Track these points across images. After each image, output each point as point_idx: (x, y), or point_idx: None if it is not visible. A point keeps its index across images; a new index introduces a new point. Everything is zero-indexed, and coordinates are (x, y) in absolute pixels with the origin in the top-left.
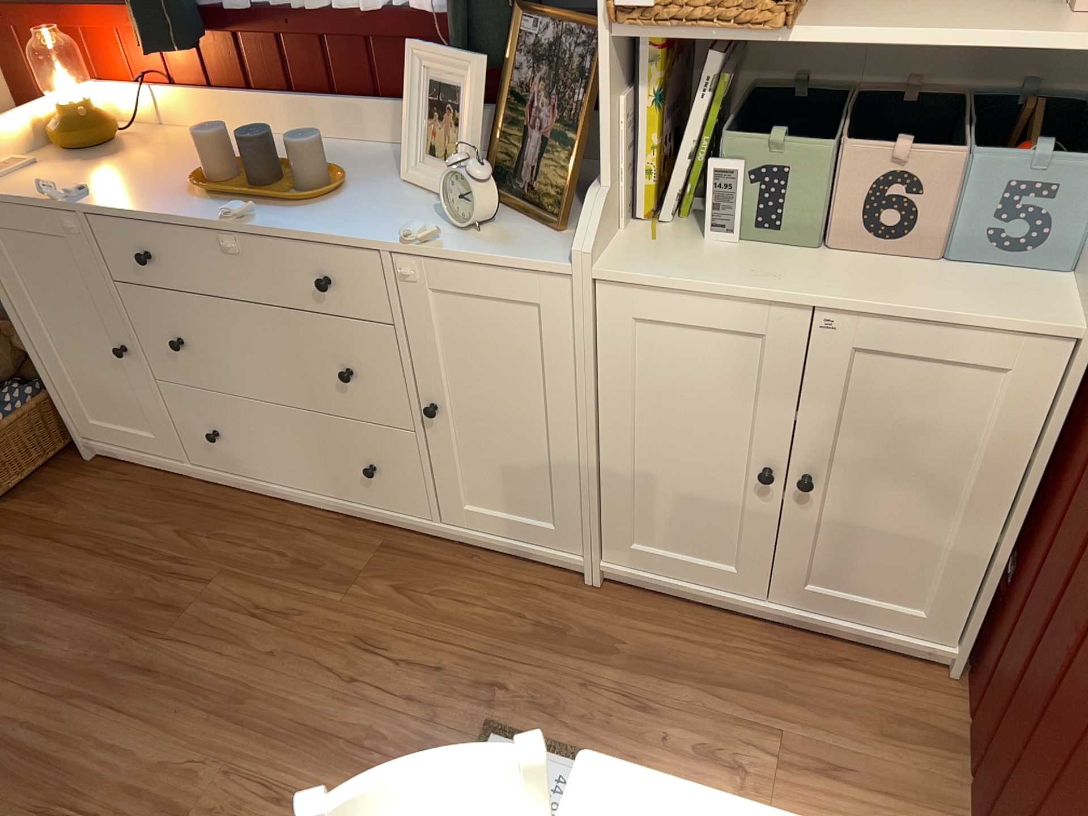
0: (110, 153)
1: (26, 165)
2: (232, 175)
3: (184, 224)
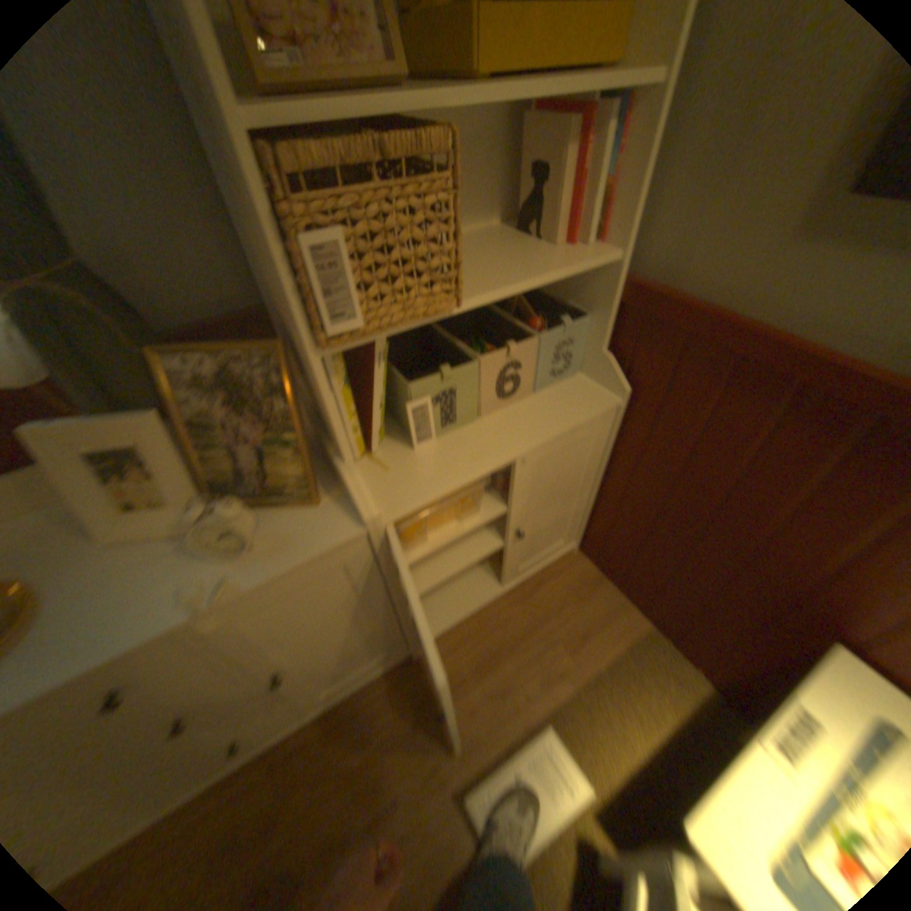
0: None
1: None
2: None
3: None
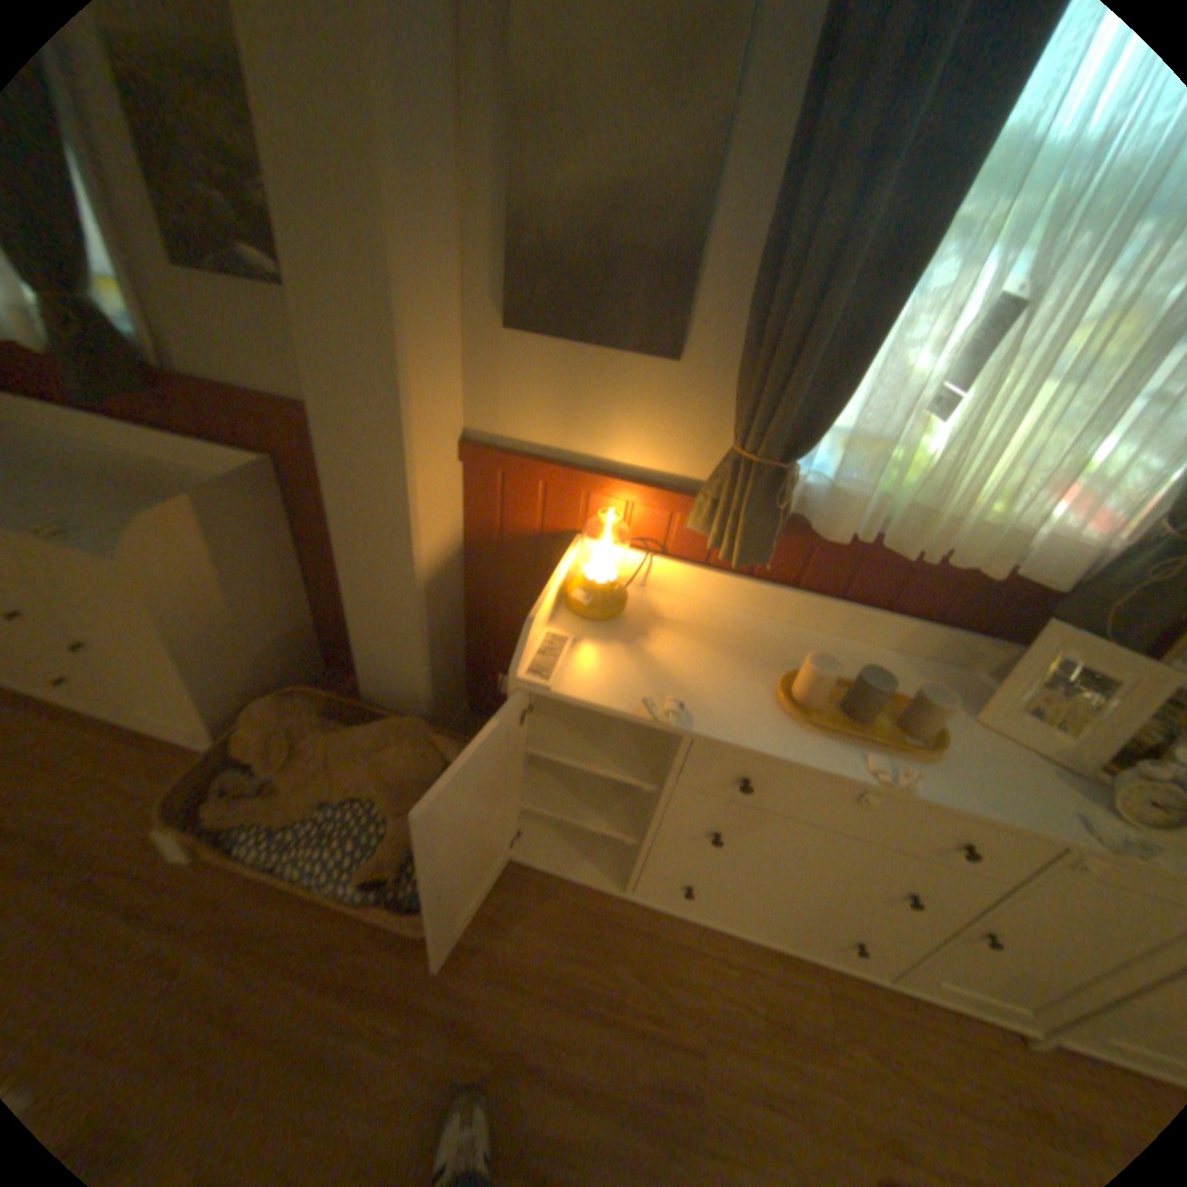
0: (631, 629)
1: (565, 644)
2: (827, 705)
3: (822, 775)
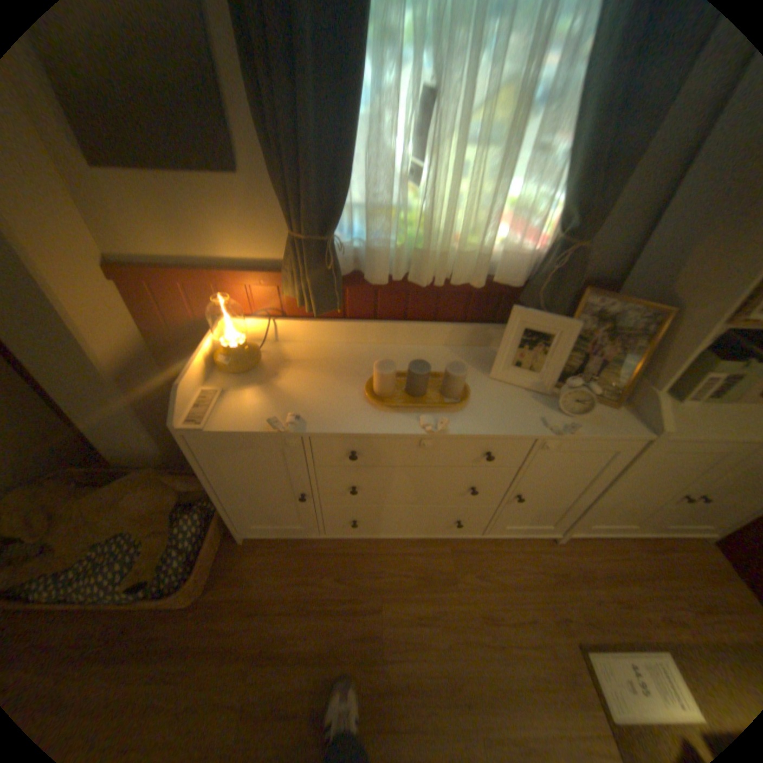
0: (267, 373)
1: (217, 395)
2: (395, 391)
3: (393, 436)
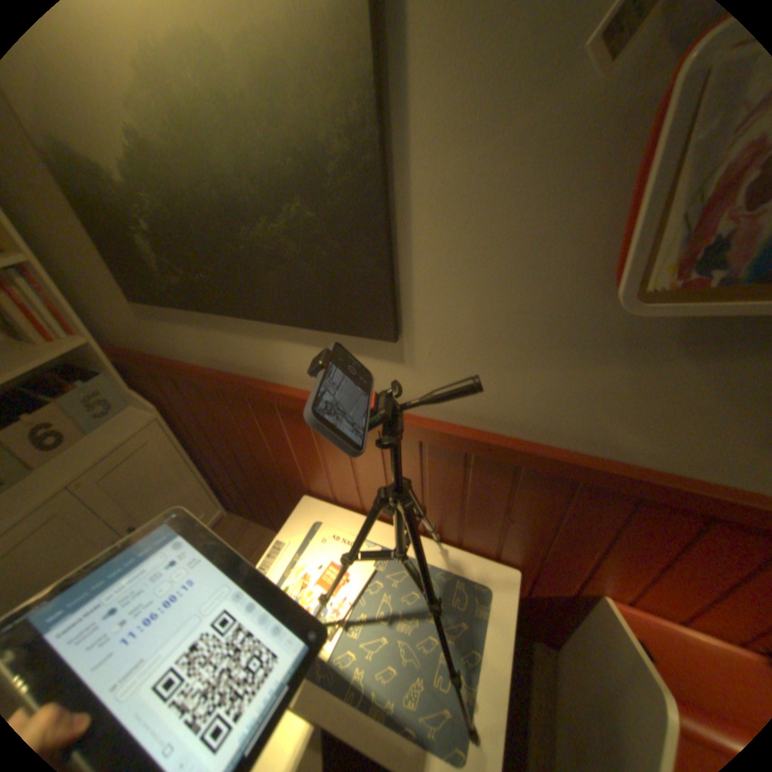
0: None
1: None
2: None
3: None
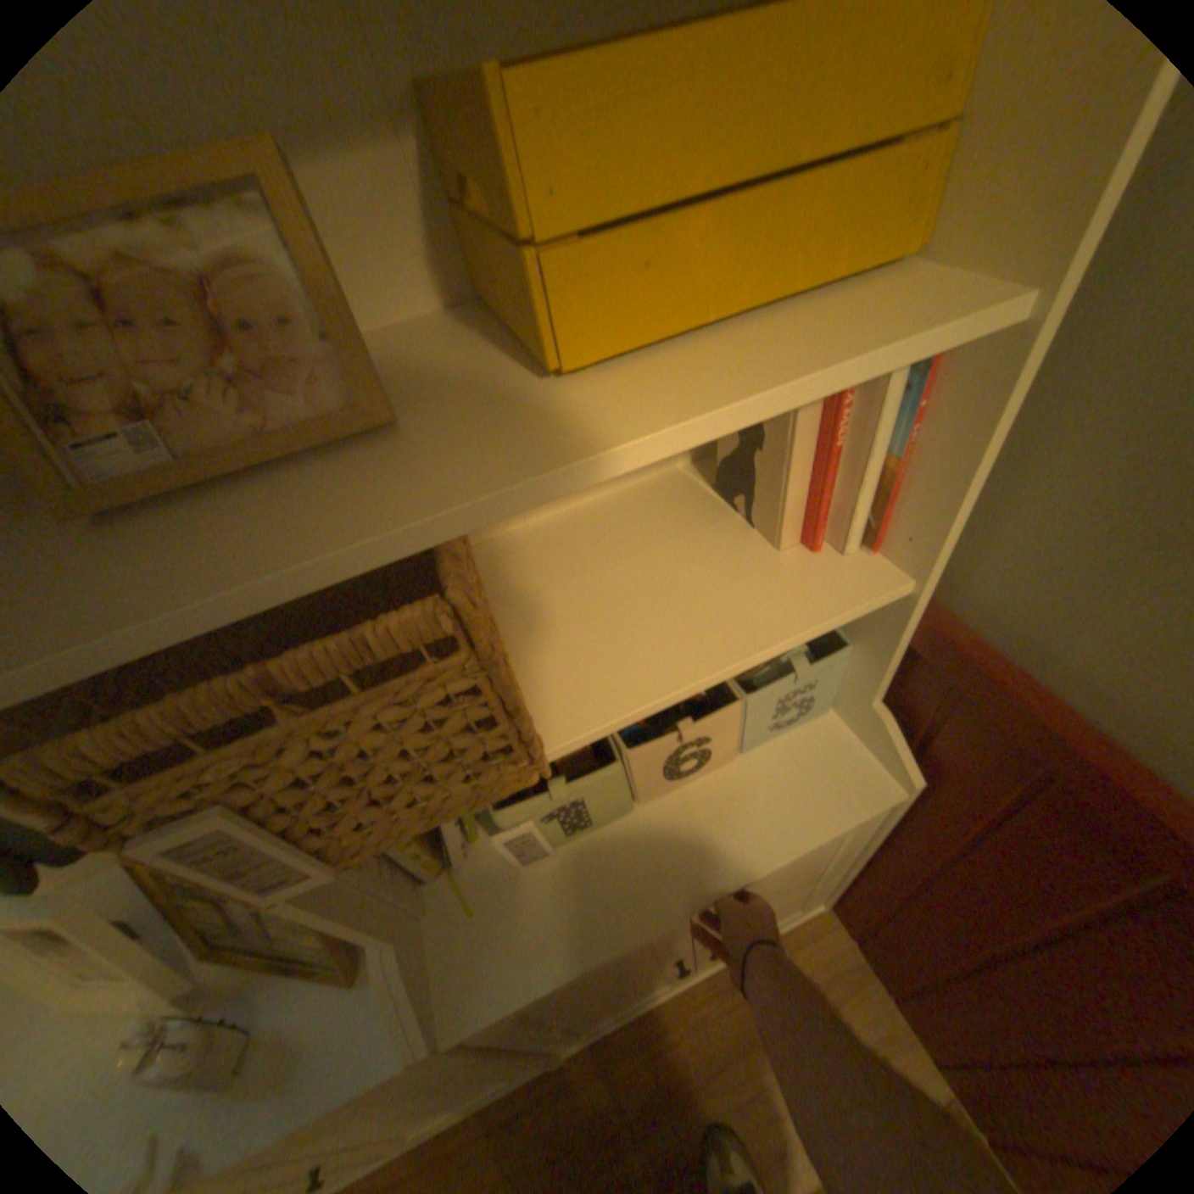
0: None
1: None
2: None
3: None
